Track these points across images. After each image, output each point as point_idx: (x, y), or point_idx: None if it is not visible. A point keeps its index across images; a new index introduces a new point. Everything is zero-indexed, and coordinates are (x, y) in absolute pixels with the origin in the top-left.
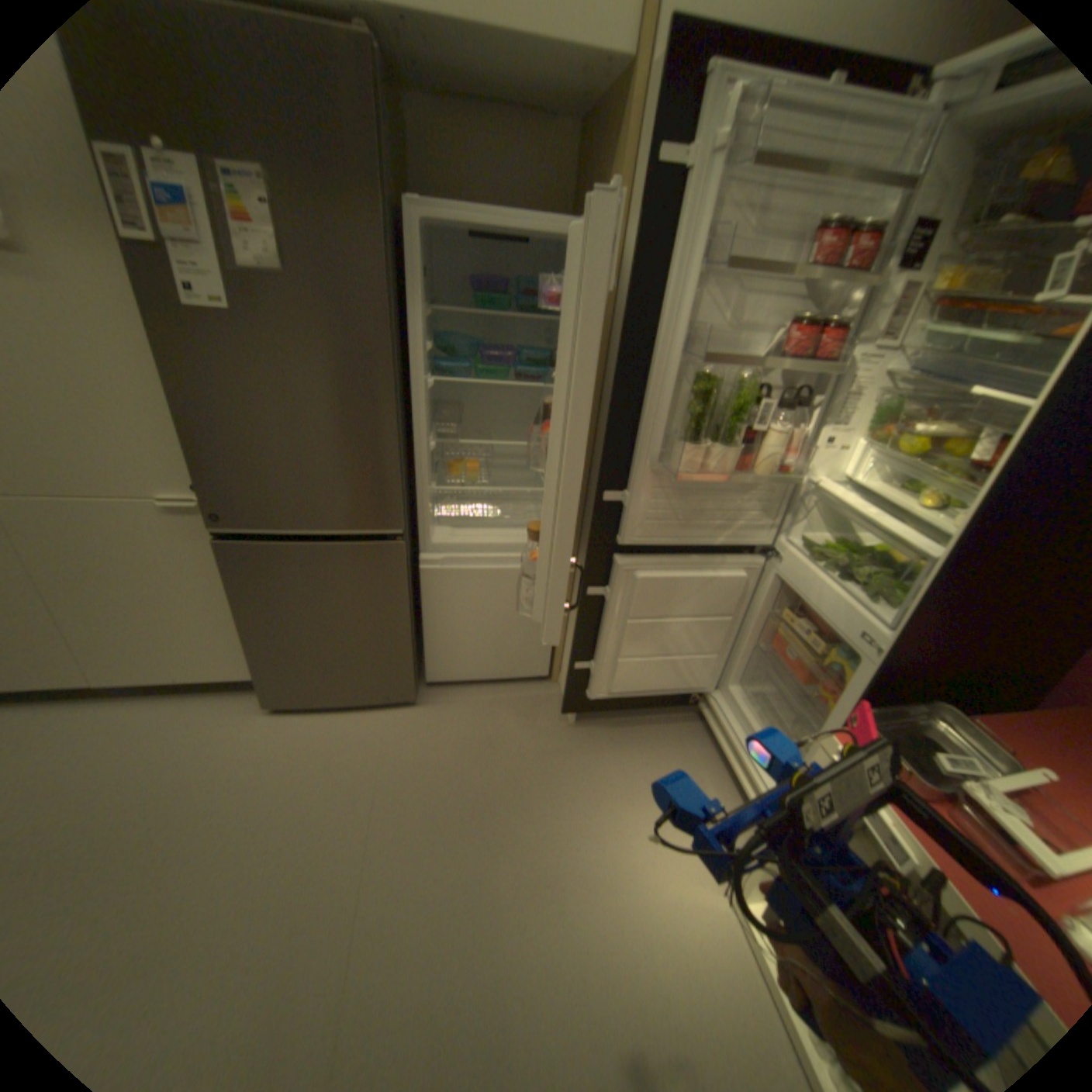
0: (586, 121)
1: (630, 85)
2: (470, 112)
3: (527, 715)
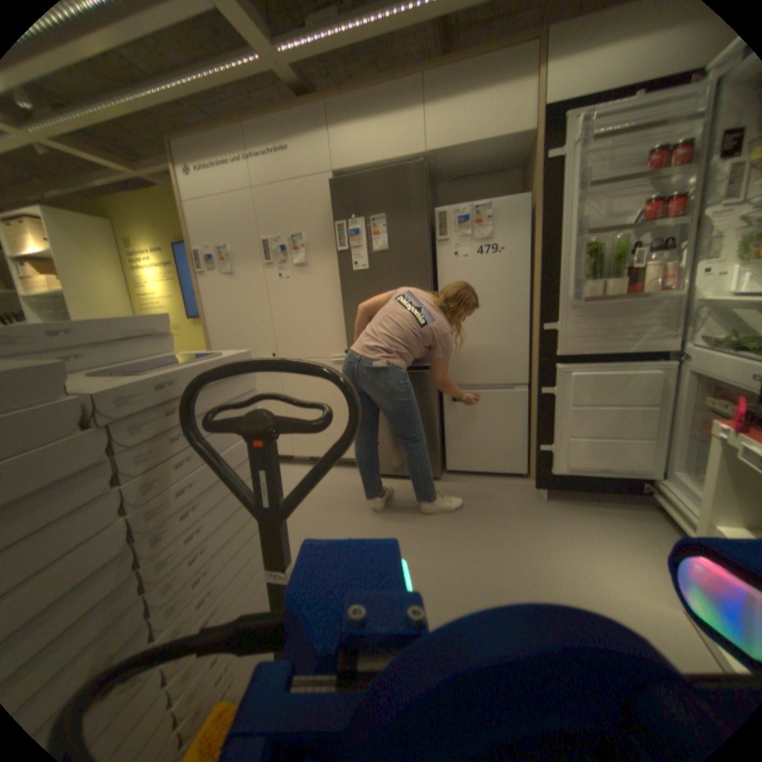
0: (523, 166)
1: (536, 139)
2: (465, 181)
3: (511, 492)
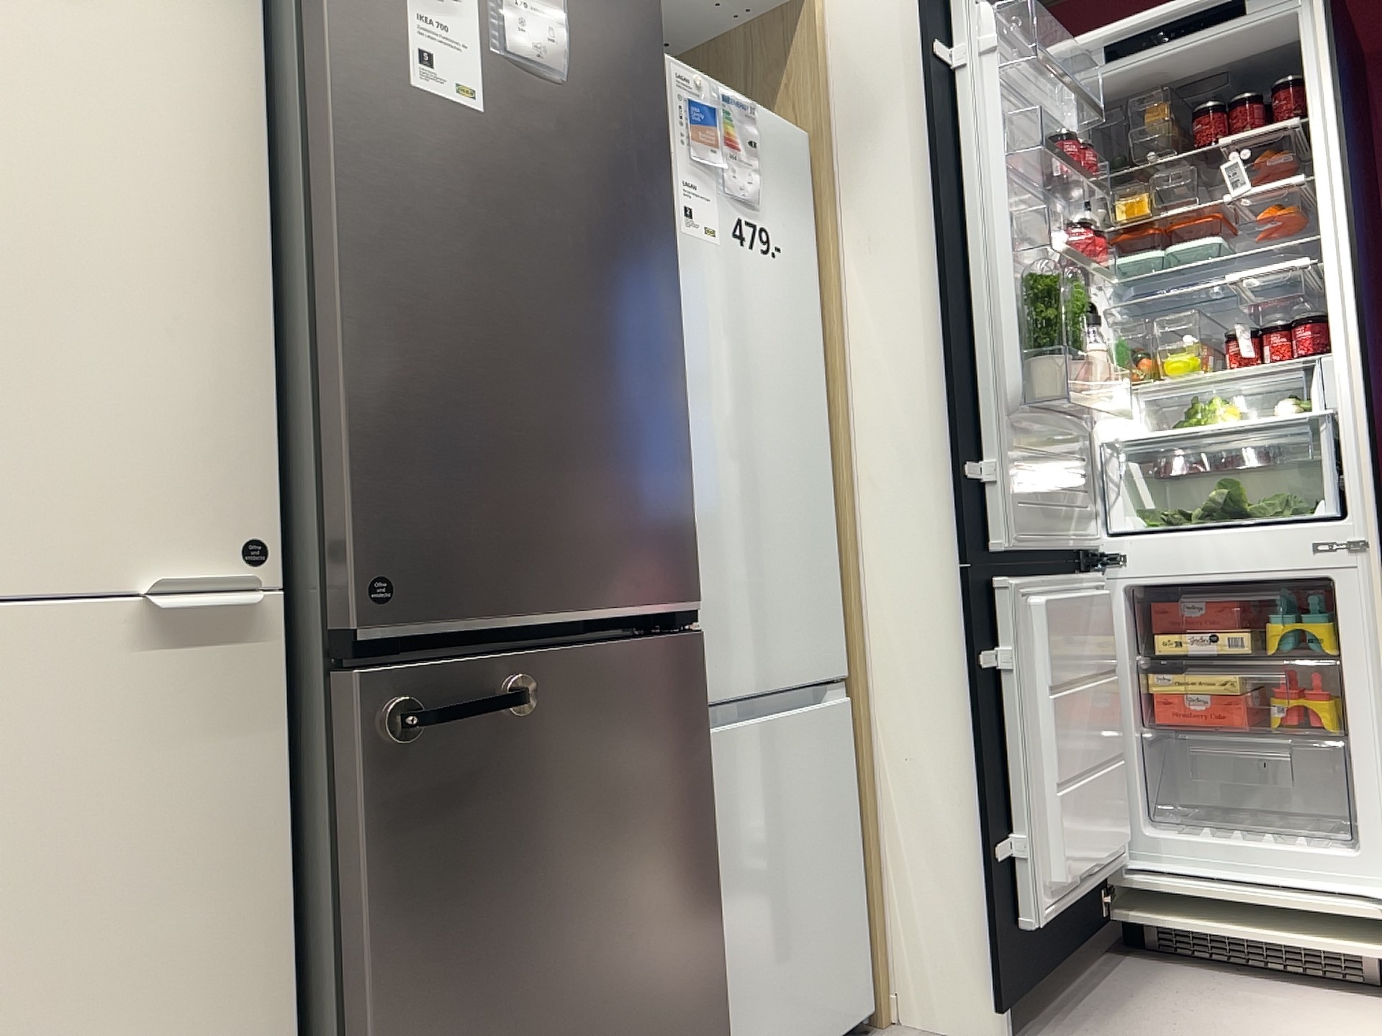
0: None
1: (797, 17)
2: None
3: None
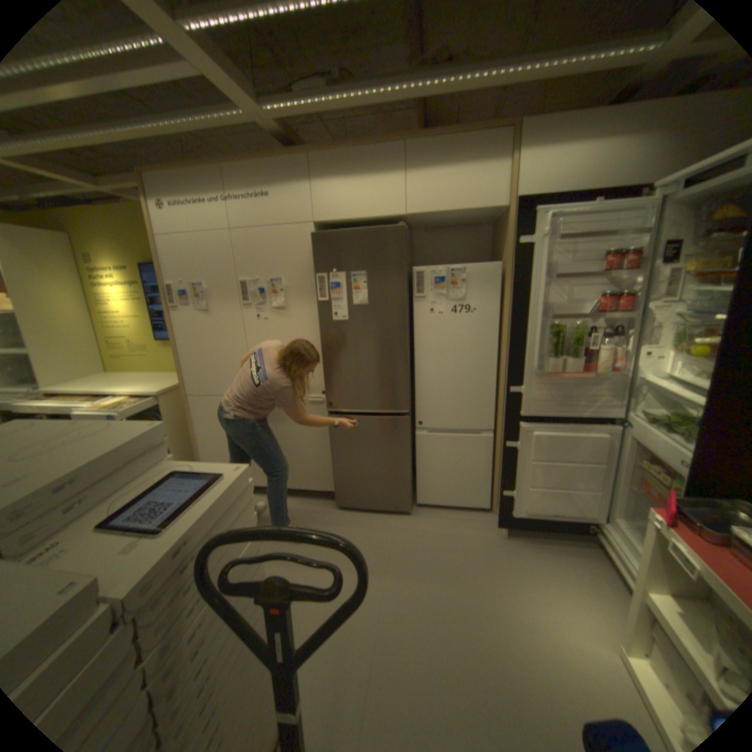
0: (494, 224)
1: (509, 214)
2: (441, 231)
3: (476, 530)
